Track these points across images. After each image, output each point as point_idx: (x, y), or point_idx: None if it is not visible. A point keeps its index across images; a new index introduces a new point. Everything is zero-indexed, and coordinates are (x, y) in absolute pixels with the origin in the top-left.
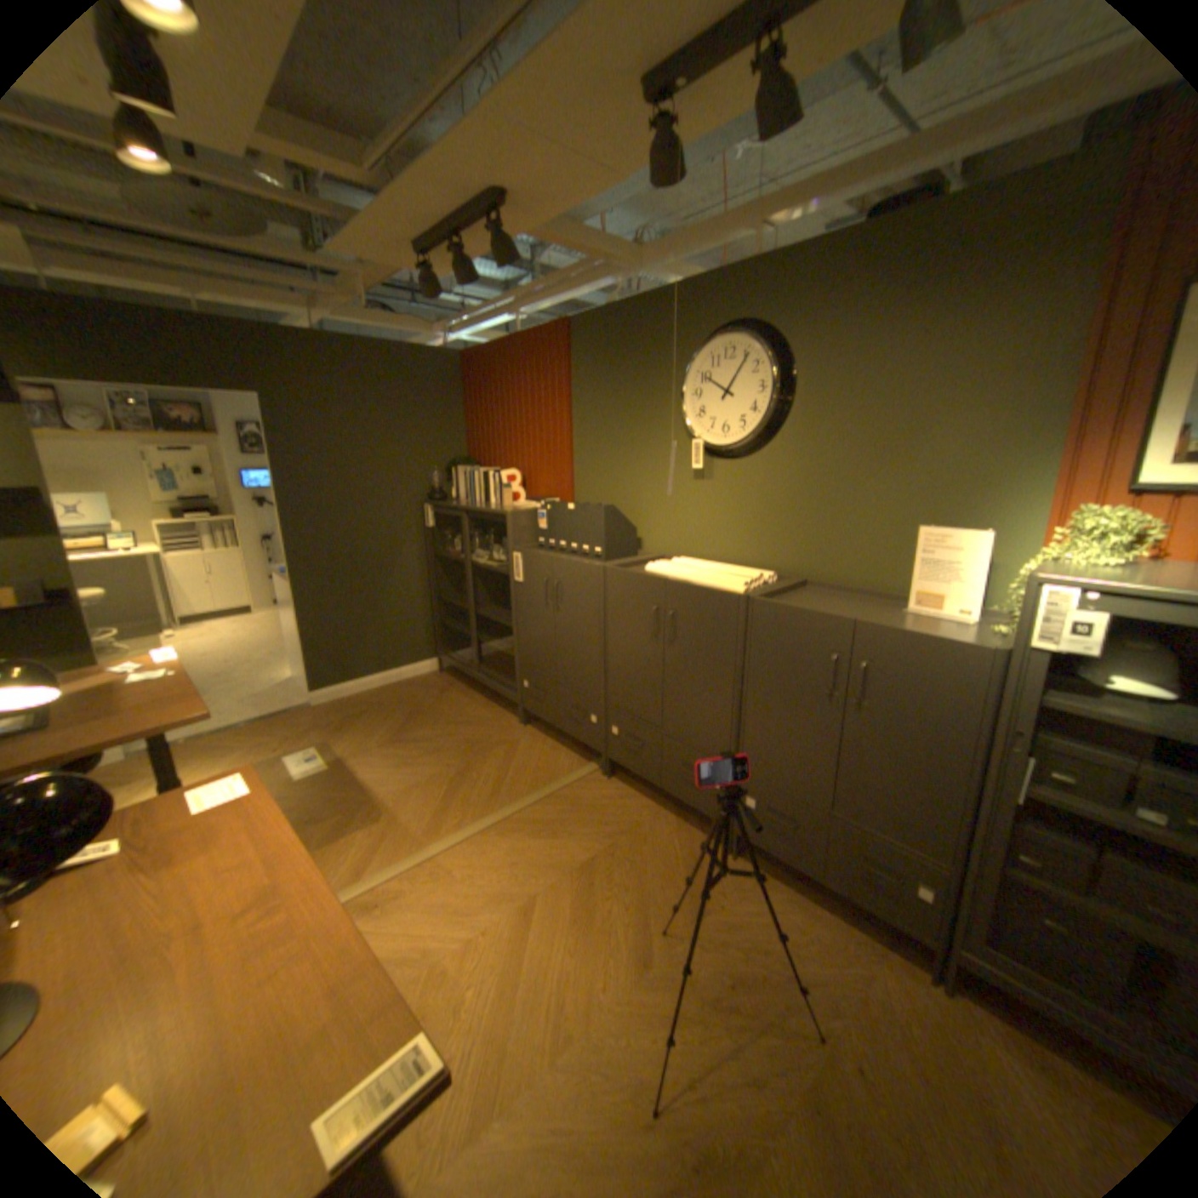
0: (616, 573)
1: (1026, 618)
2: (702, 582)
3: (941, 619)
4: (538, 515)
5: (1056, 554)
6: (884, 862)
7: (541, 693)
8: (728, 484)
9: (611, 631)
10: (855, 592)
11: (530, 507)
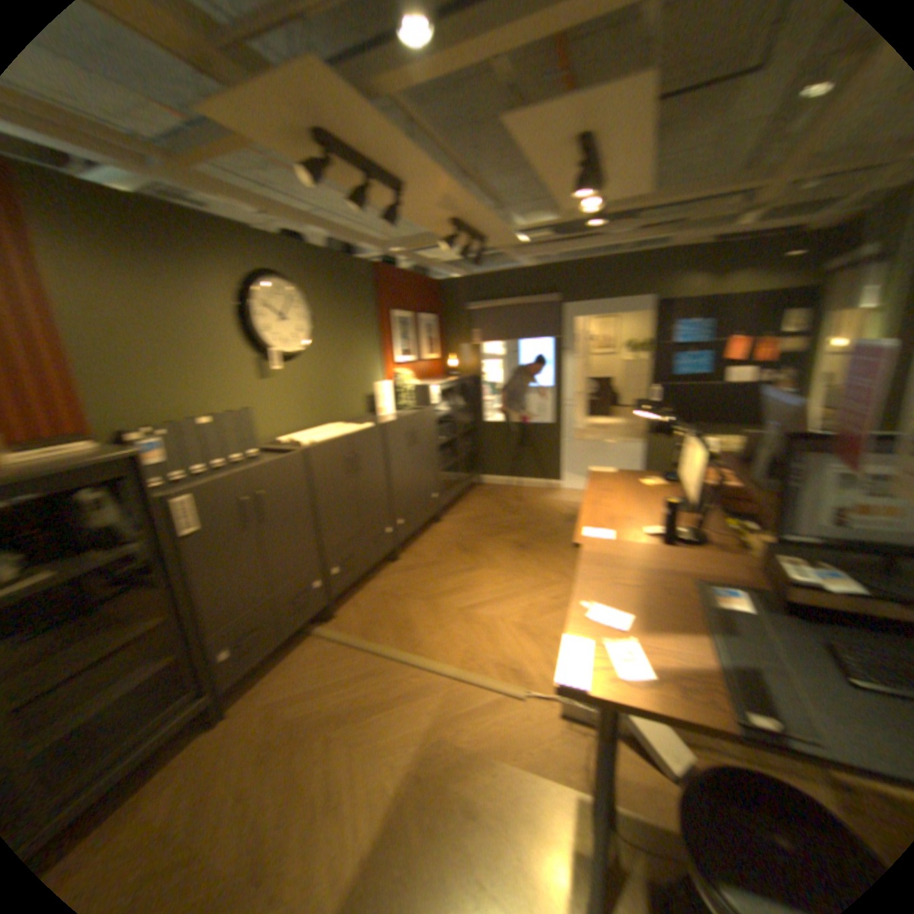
0: (320, 448)
1: (413, 404)
2: (356, 431)
3: (393, 415)
4: (141, 448)
5: (397, 386)
6: (430, 497)
7: (255, 635)
8: (289, 379)
9: (315, 500)
10: (361, 420)
11: (86, 449)
